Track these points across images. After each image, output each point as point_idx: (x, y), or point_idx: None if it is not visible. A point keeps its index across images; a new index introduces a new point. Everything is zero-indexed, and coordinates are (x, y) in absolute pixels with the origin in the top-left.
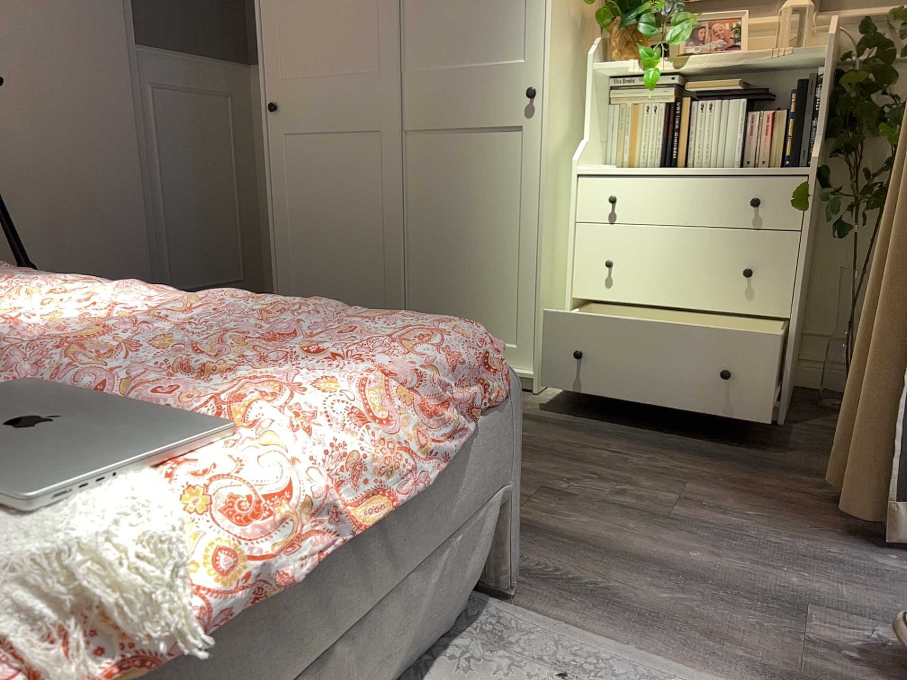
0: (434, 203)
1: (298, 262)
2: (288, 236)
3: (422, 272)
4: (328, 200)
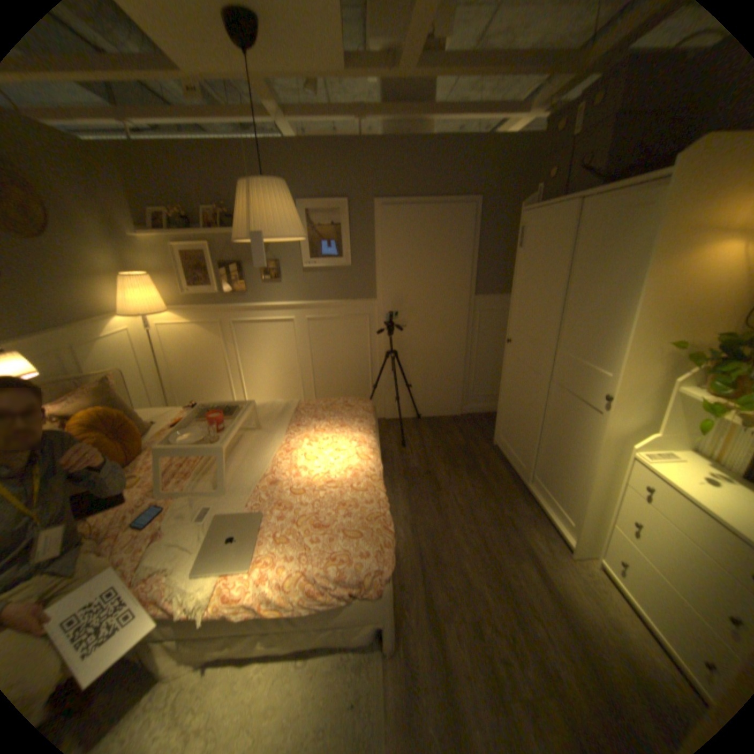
0: (556, 423)
1: (505, 412)
2: (504, 399)
3: (545, 452)
4: (518, 393)
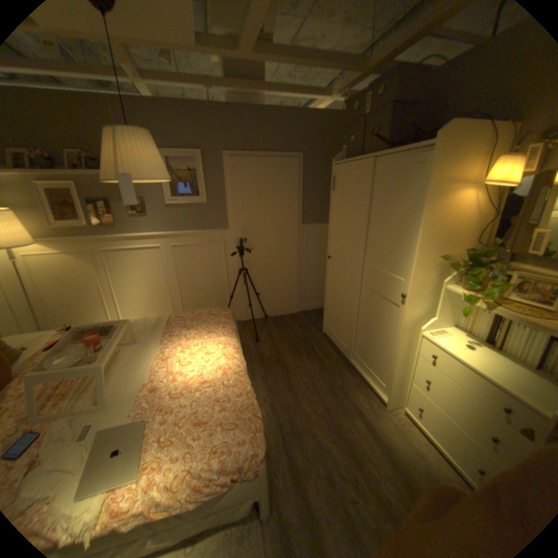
0: (367, 315)
1: (329, 309)
2: (328, 299)
3: (360, 336)
4: (338, 294)
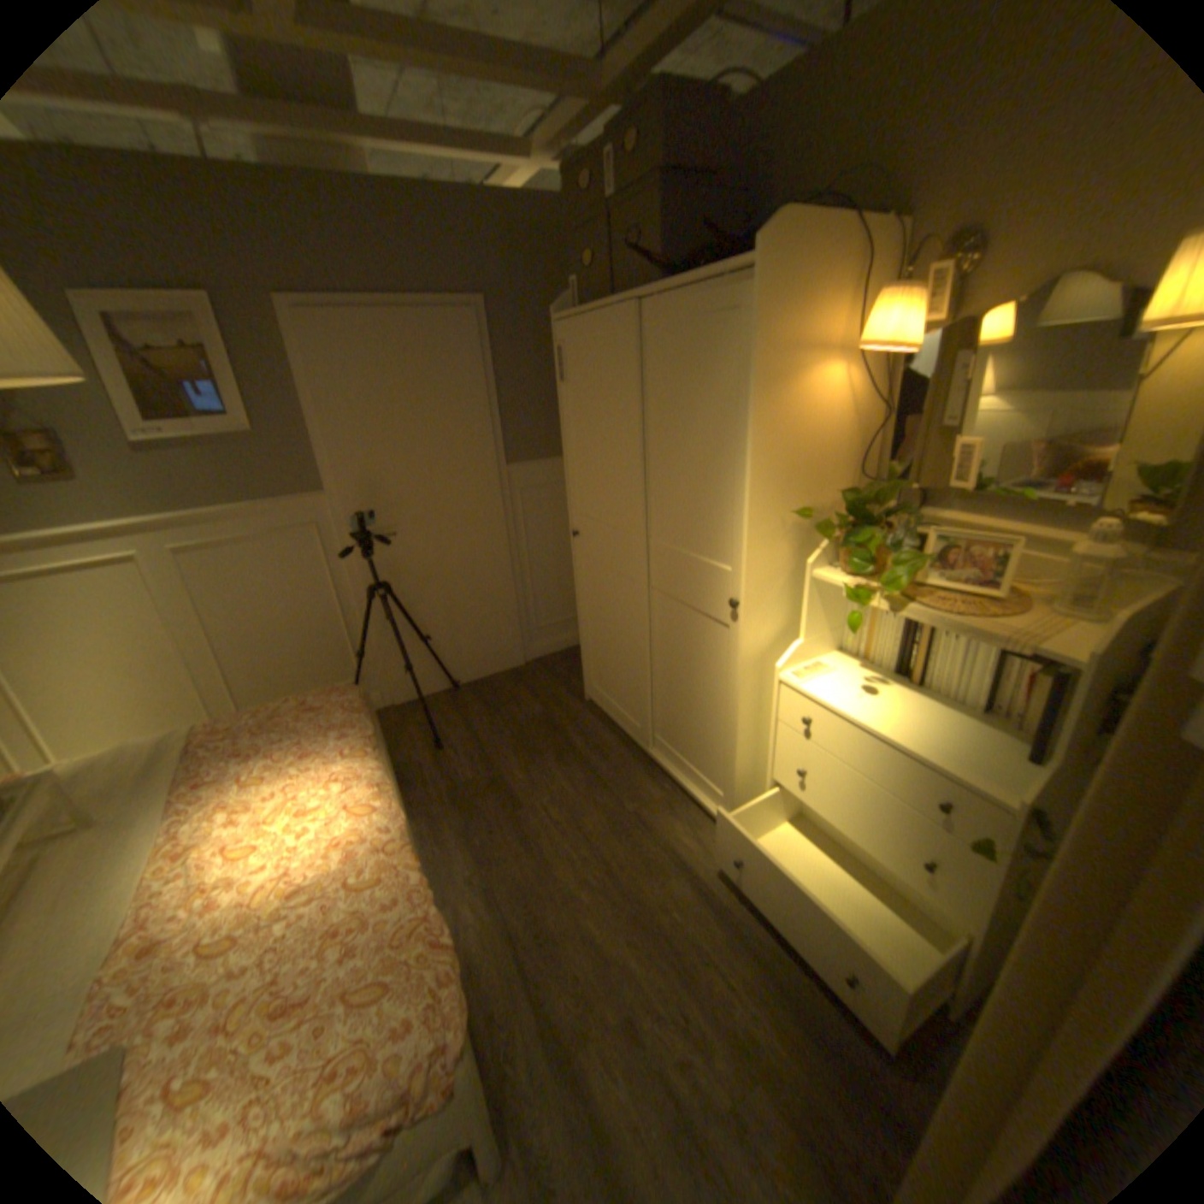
0: (668, 652)
1: (592, 647)
2: (586, 628)
3: (661, 698)
4: (605, 615)
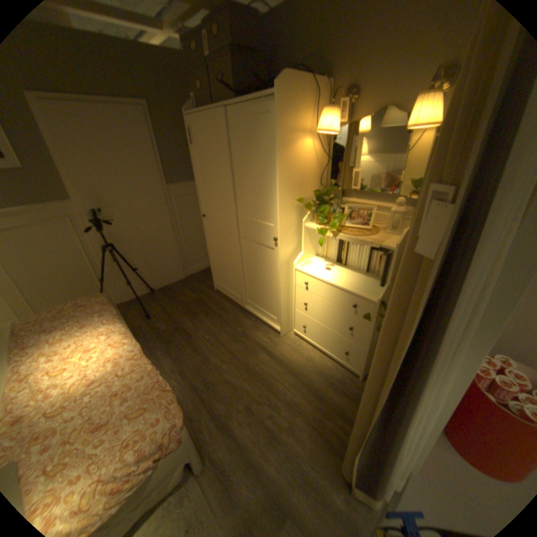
0: (250, 263)
1: (216, 266)
2: (212, 258)
3: (248, 283)
4: (221, 251)
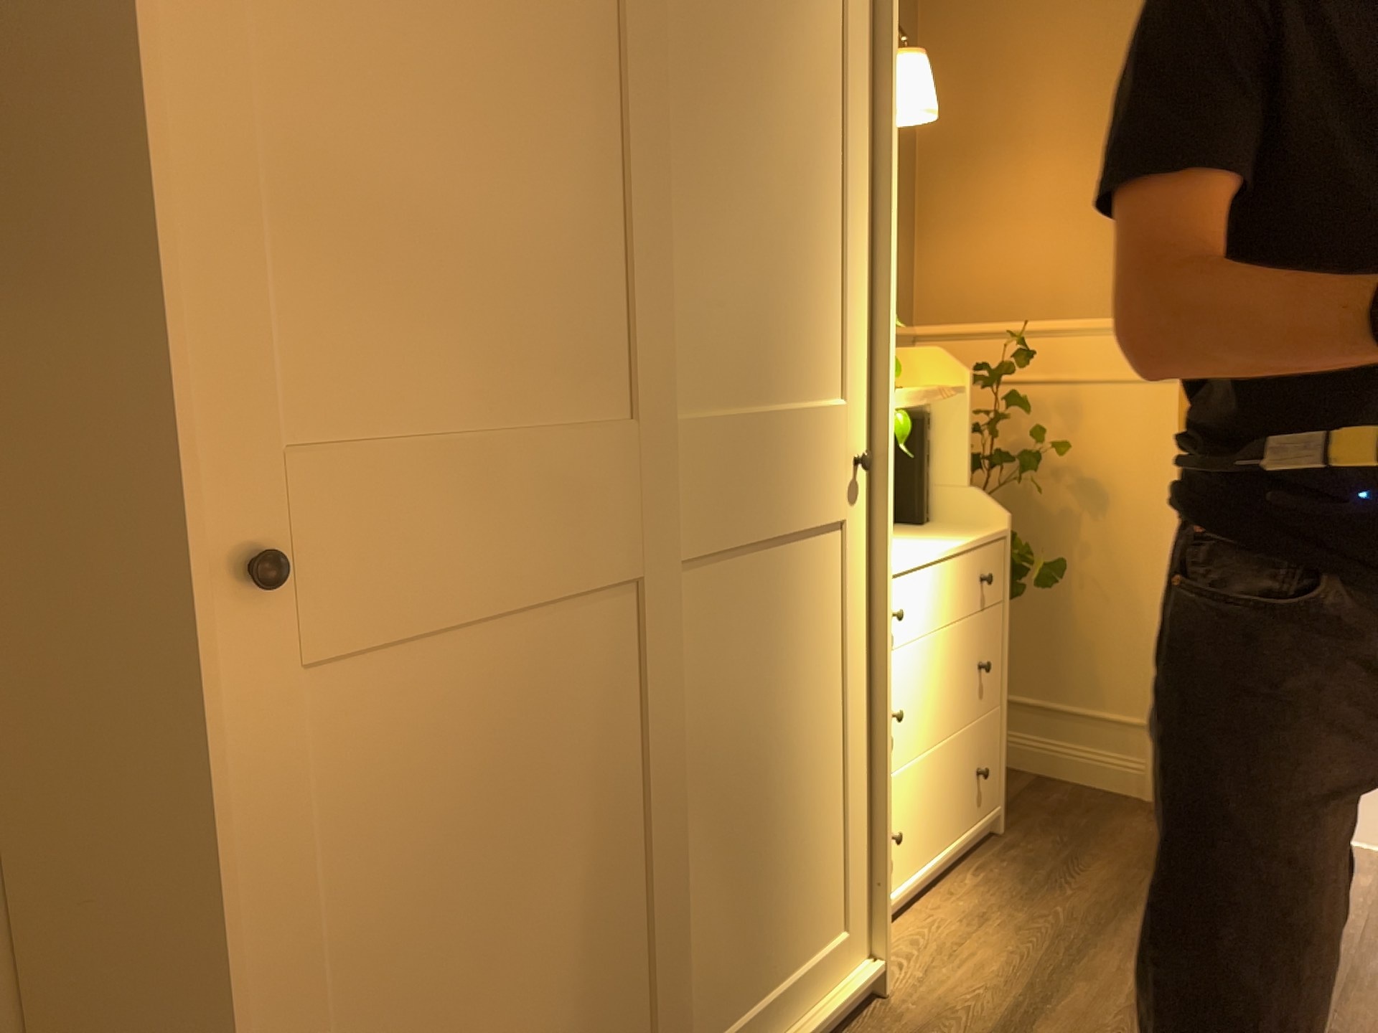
0: (719, 722)
1: None
2: None
3: (699, 903)
4: (475, 842)
